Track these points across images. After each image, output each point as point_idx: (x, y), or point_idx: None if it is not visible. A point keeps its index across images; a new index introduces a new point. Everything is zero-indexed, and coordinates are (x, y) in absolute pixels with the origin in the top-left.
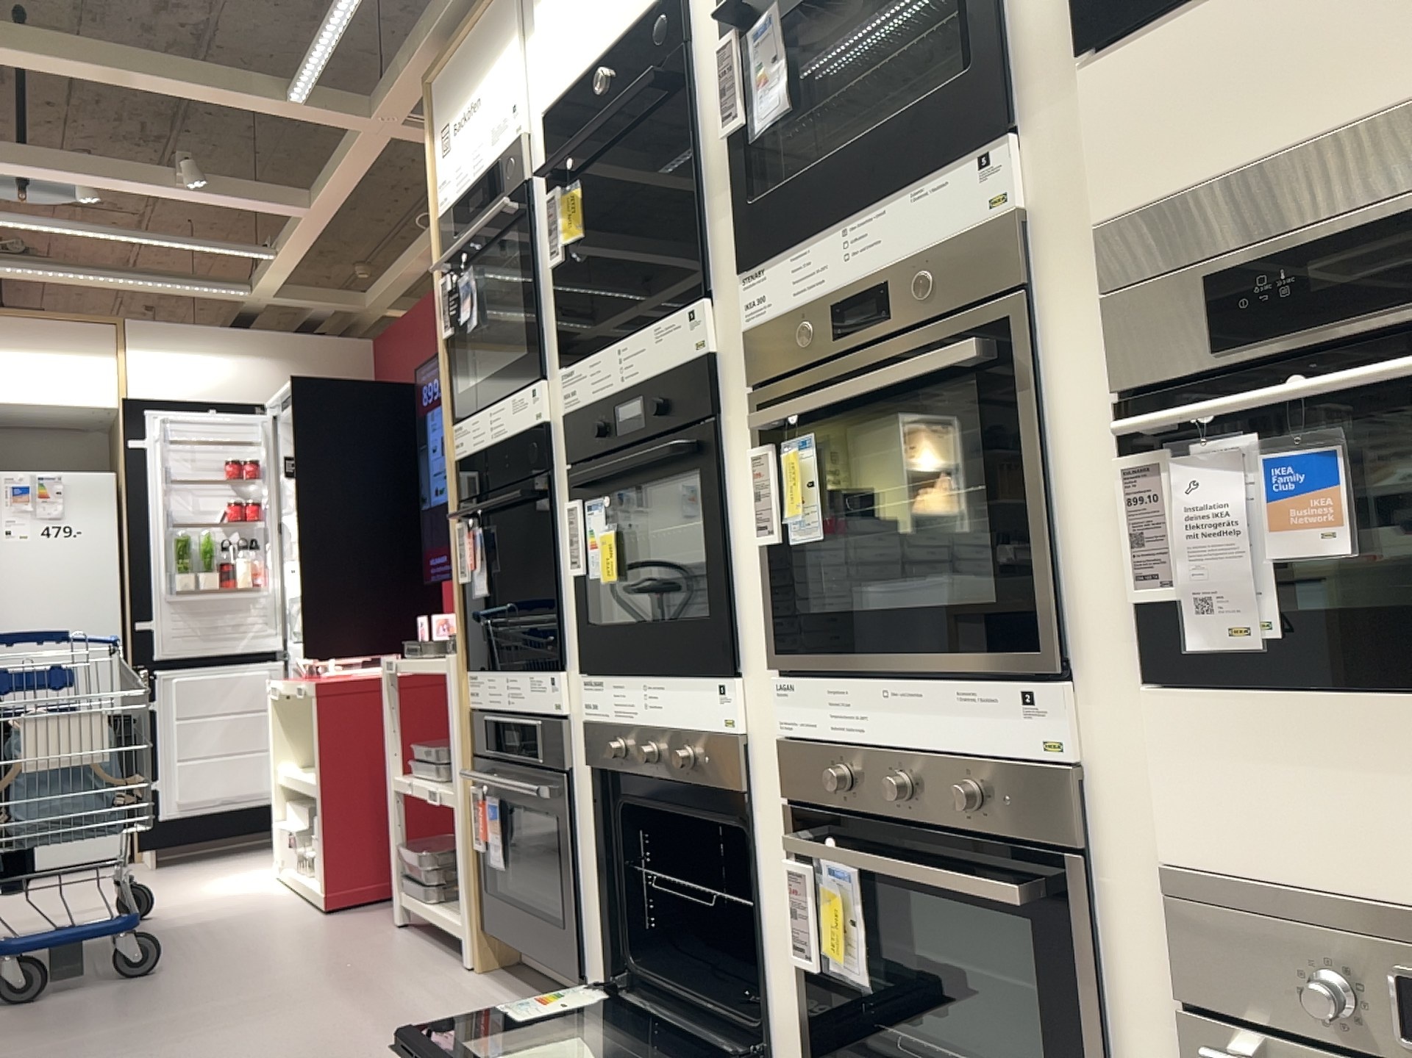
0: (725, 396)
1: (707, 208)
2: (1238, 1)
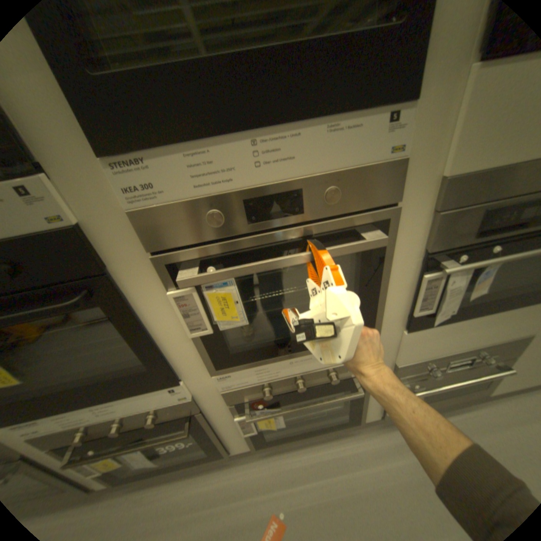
0: (107, 255)
1: None
2: None
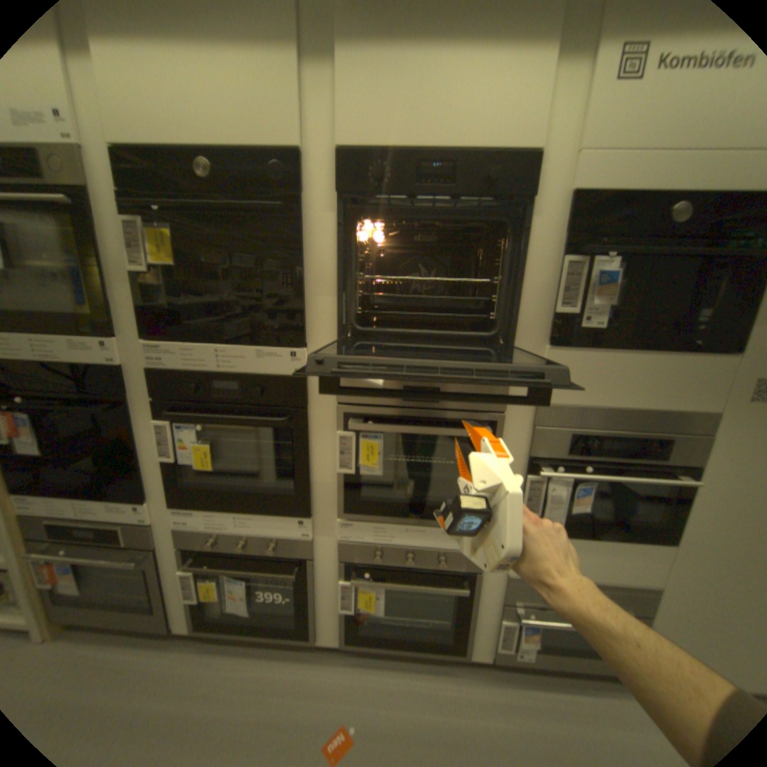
0: (313, 399)
1: (309, 300)
2: (610, 358)
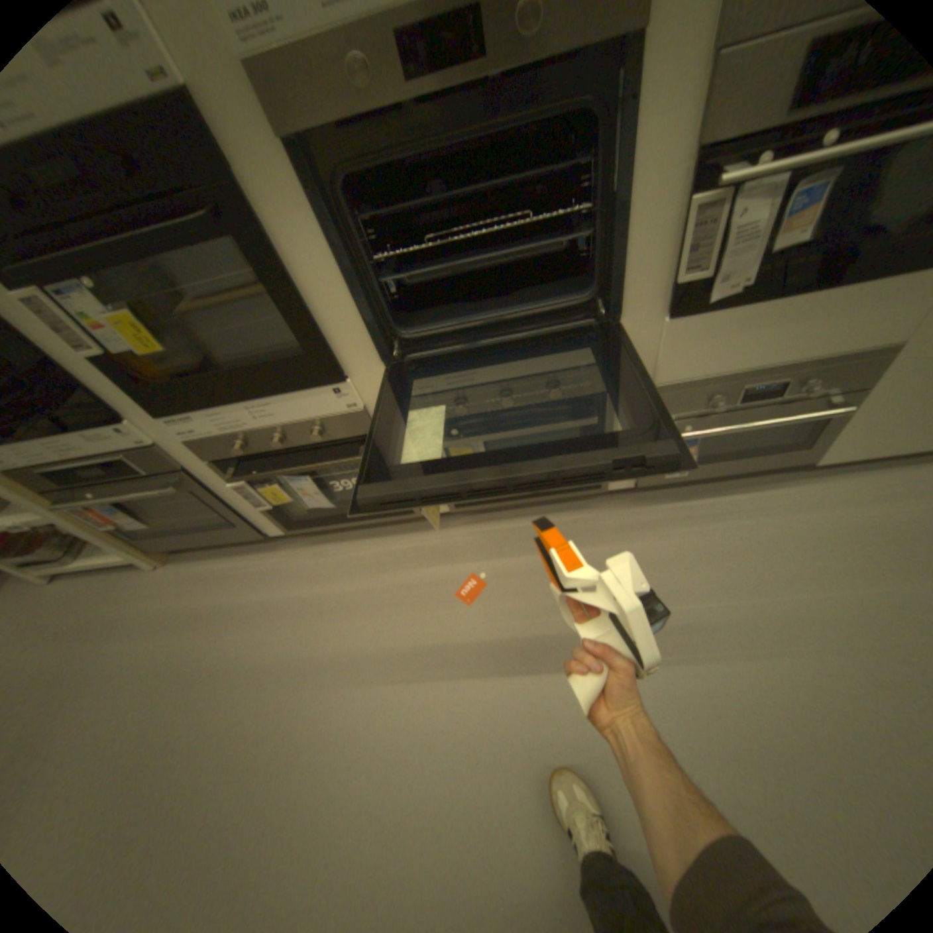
0: (227, 147)
1: None
2: None
